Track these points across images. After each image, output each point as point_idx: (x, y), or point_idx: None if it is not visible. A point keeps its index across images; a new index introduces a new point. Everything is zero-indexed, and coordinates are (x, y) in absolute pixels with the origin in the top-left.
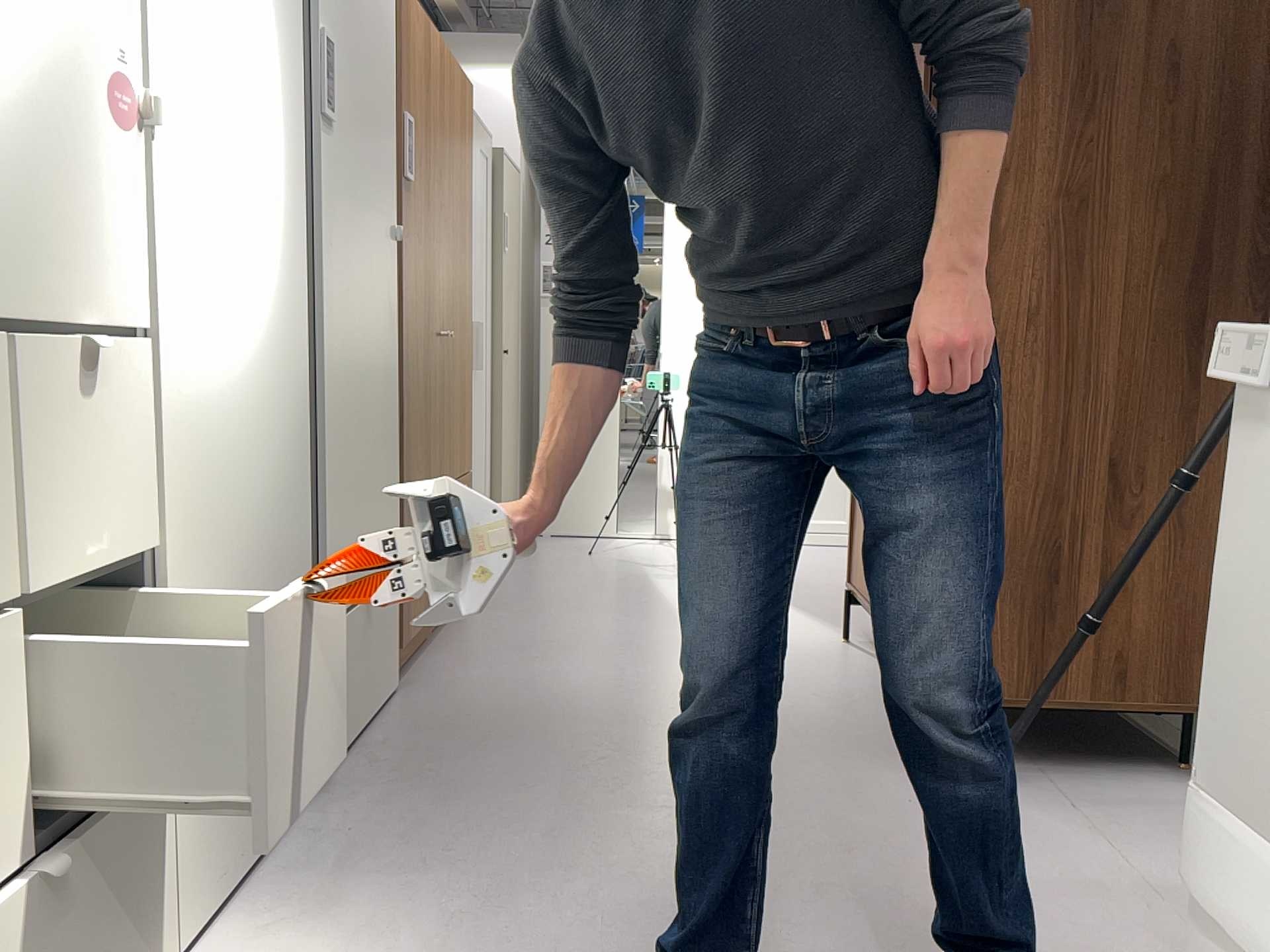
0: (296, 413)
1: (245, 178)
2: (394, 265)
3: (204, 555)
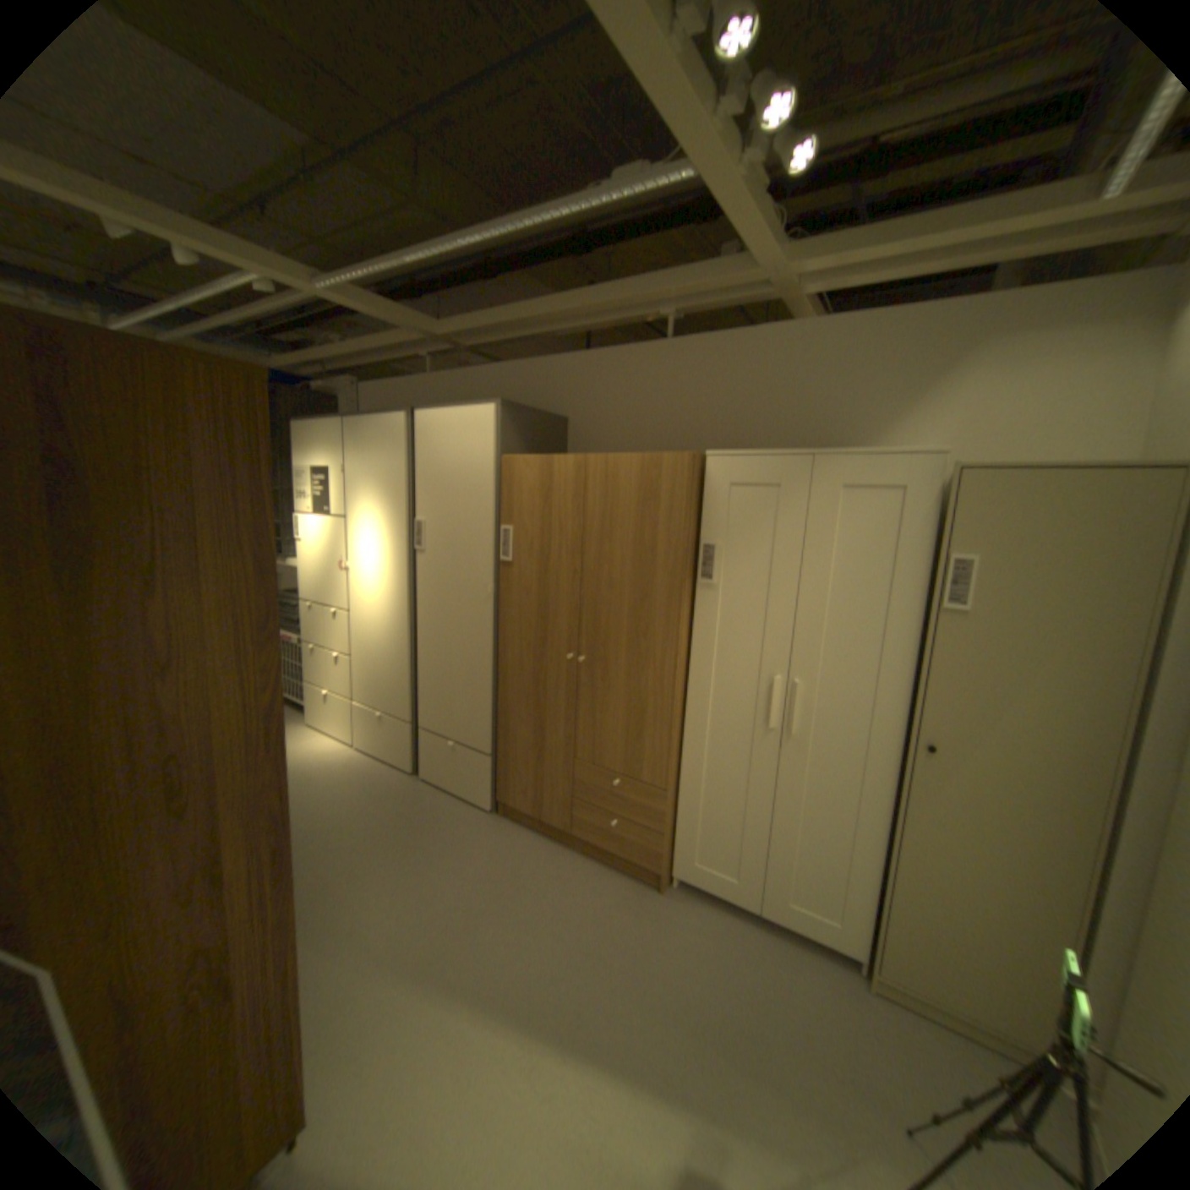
0: (404, 648)
1: (381, 577)
2: (492, 606)
3: (366, 668)
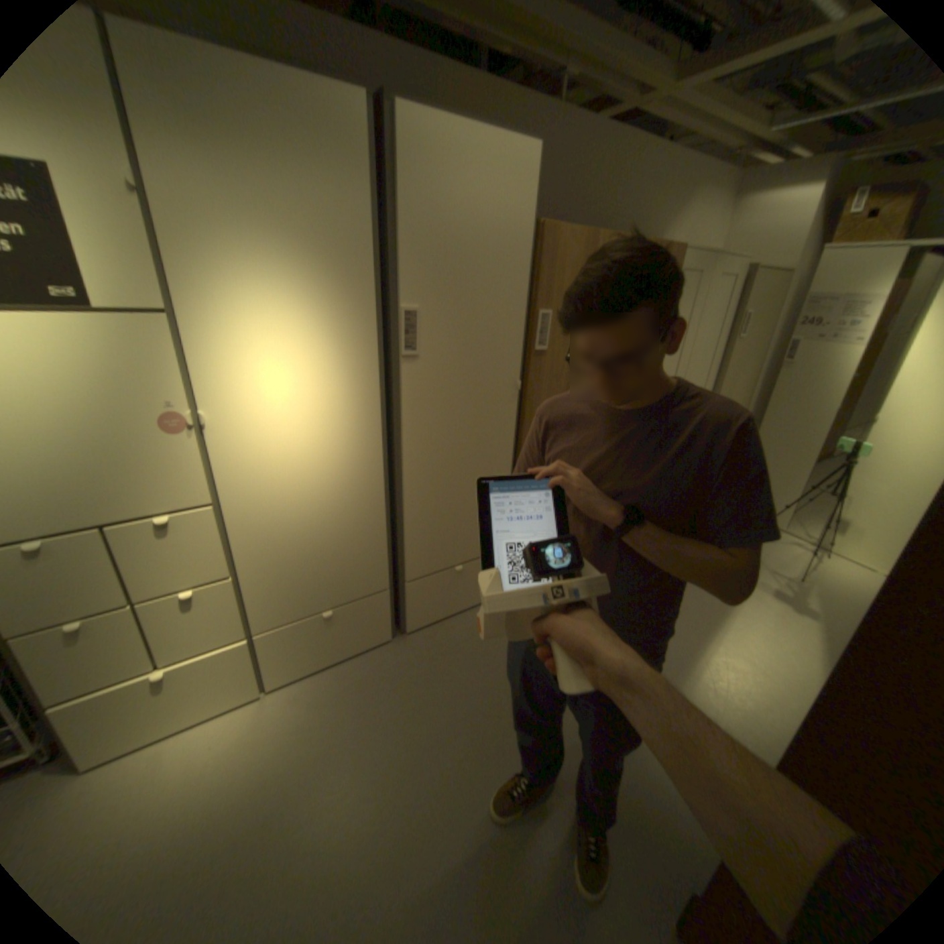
0: (374, 504)
1: (311, 416)
2: (516, 404)
3: (281, 571)
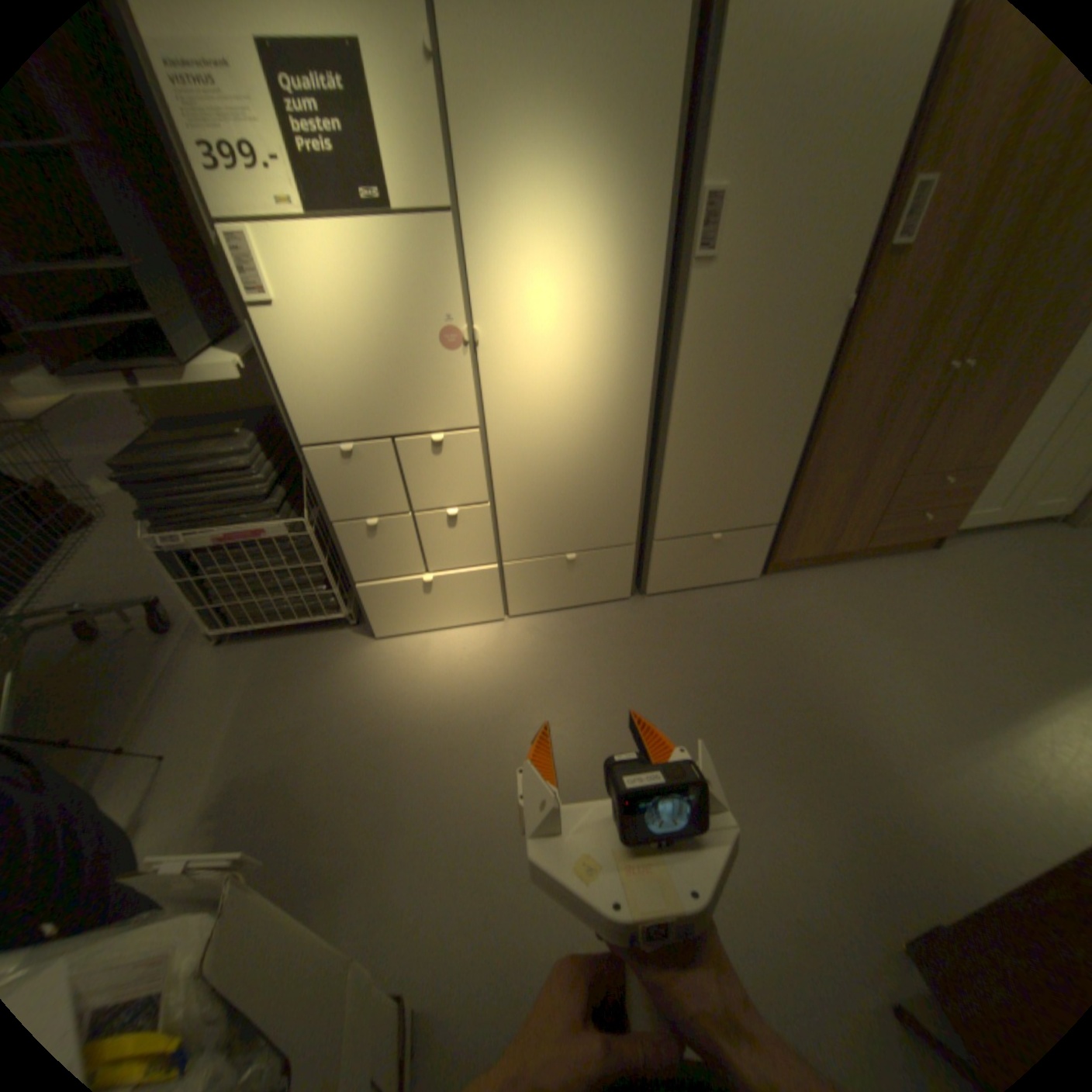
0: (633, 447)
1: (580, 336)
2: (841, 329)
3: (533, 505)
